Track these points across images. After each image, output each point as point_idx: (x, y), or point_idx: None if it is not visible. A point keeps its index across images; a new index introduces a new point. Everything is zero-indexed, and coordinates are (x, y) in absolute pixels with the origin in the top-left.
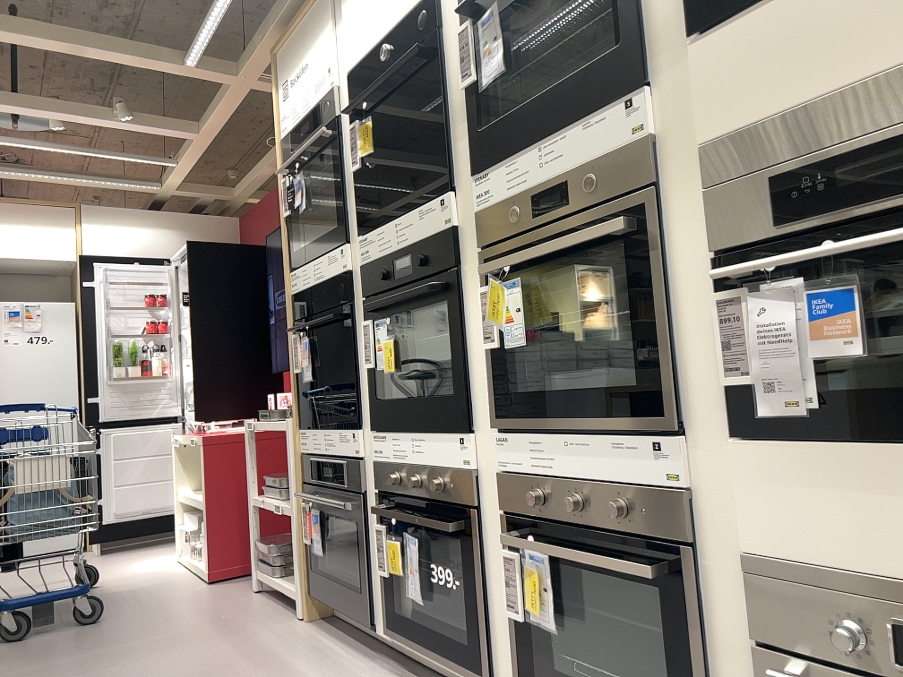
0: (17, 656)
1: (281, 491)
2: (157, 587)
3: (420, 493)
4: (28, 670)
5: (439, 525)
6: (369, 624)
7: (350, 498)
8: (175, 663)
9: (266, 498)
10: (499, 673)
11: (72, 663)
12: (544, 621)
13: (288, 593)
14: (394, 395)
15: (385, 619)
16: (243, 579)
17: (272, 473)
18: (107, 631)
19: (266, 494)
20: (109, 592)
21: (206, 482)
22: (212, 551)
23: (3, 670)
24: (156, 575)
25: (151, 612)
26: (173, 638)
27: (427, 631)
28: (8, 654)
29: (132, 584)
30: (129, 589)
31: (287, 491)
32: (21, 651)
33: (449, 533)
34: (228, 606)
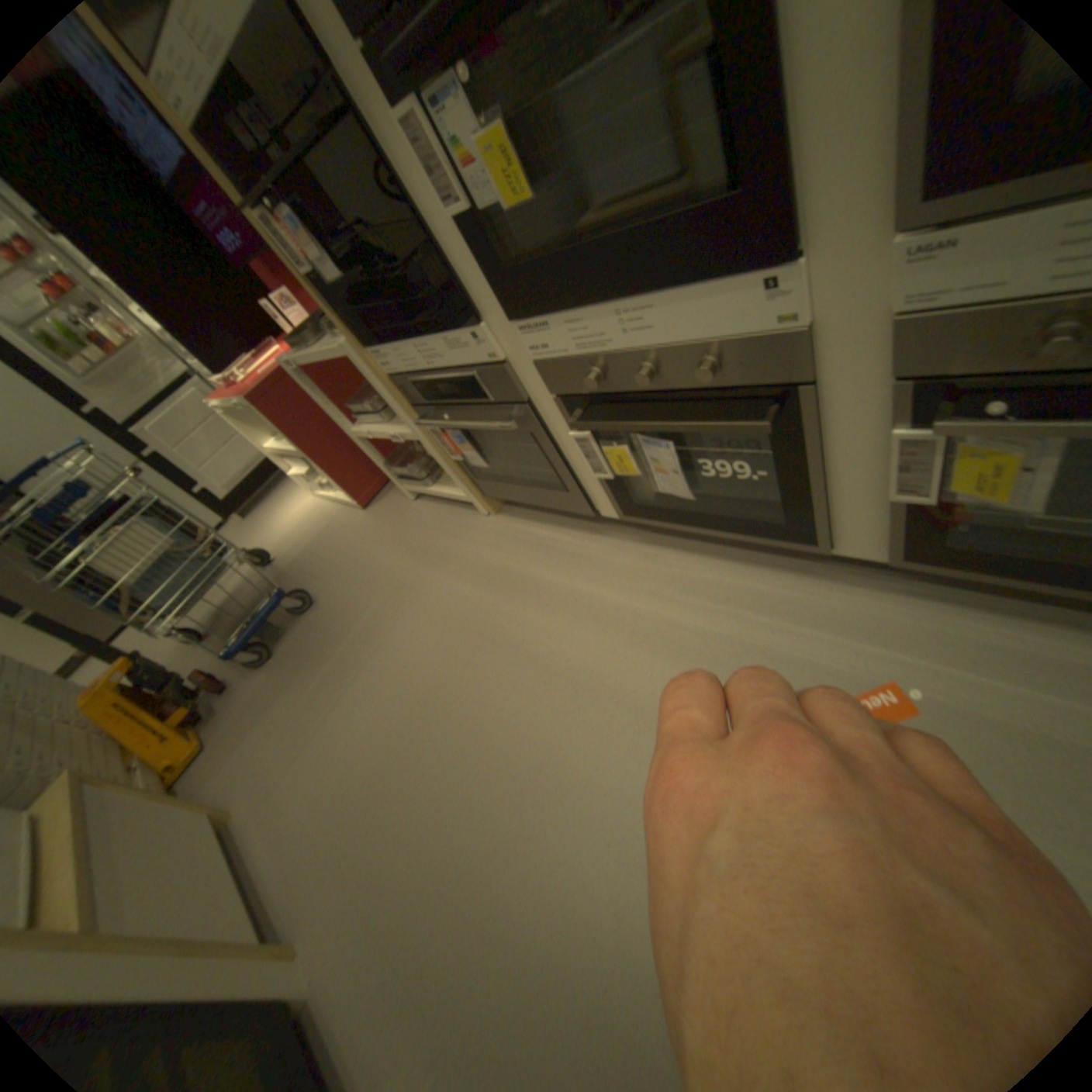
0: (283, 678)
1: (380, 415)
2: (324, 536)
3: (658, 383)
4: (307, 692)
5: (740, 427)
6: (588, 510)
7: (508, 411)
8: (427, 623)
9: (369, 428)
10: (841, 536)
11: (336, 665)
12: (1006, 500)
13: (457, 498)
14: (519, 240)
15: (611, 505)
16: (389, 490)
17: (351, 397)
18: (331, 611)
19: (363, 422)
20: (289, 562)
21: (285, 433)
22: (347, 487)
23: (286, 701)
24: (310, 522)
25: (348, 570)
26: (396, 594)
27: (696, 514)
28: (273, 679)
29: (300, 543)
30: (303, 550)
31: (387, 411)
32: (282, 671)
33: (764, 432)
34: (407, 530)
